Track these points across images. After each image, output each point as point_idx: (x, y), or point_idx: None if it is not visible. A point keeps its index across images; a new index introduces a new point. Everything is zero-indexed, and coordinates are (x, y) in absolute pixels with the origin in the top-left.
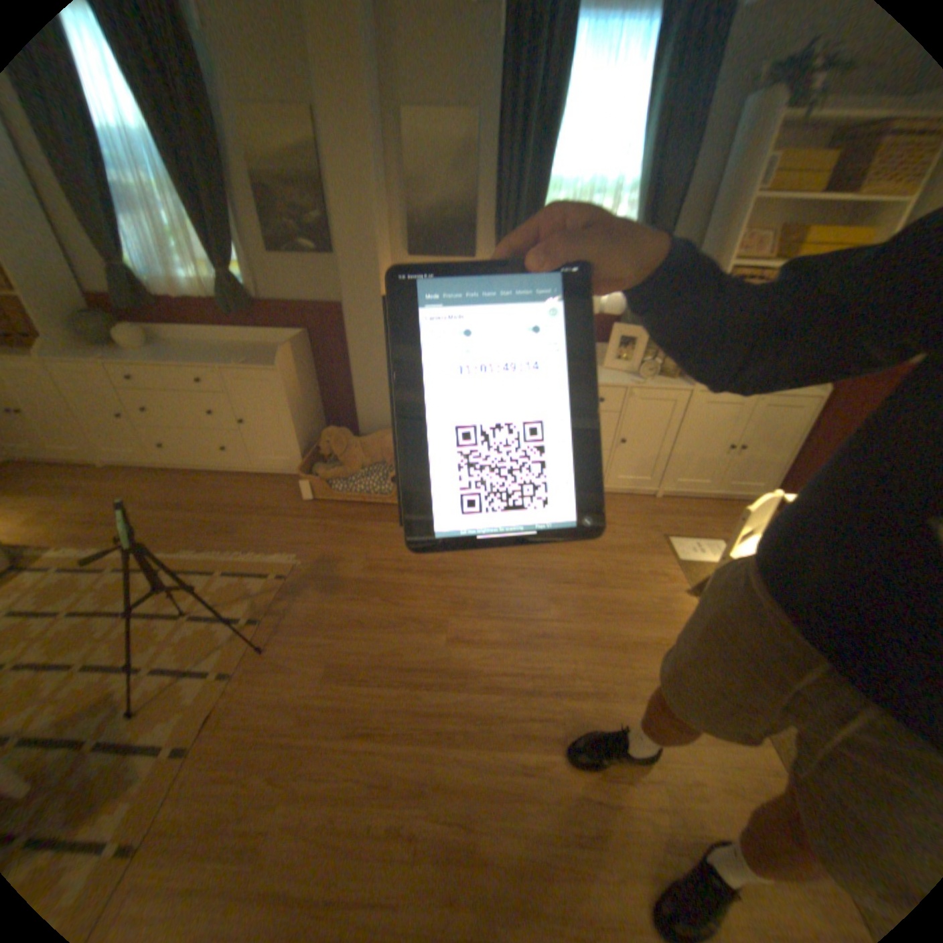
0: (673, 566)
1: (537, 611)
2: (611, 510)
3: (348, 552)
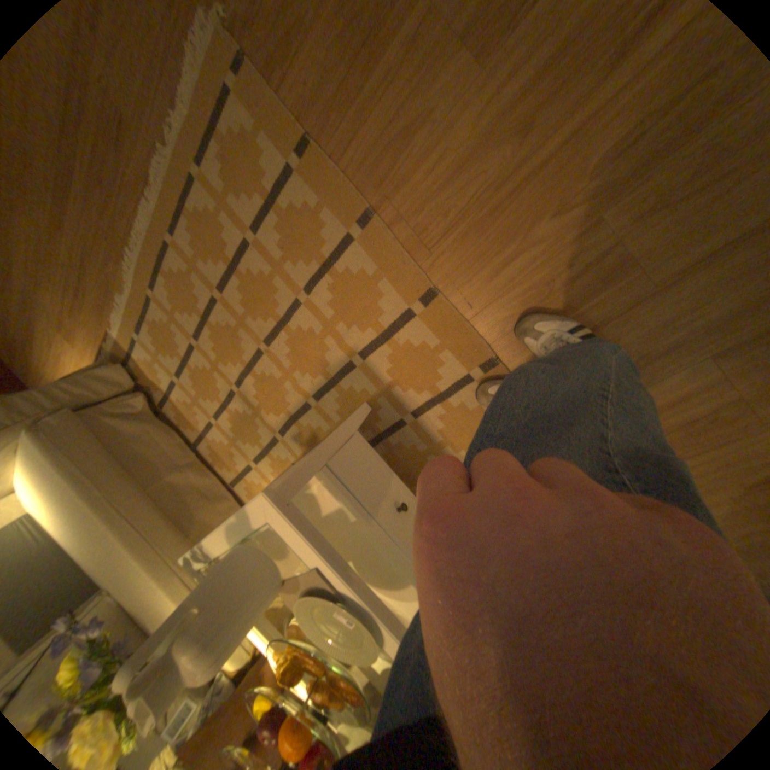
0: None
1: None
2: None
3: None
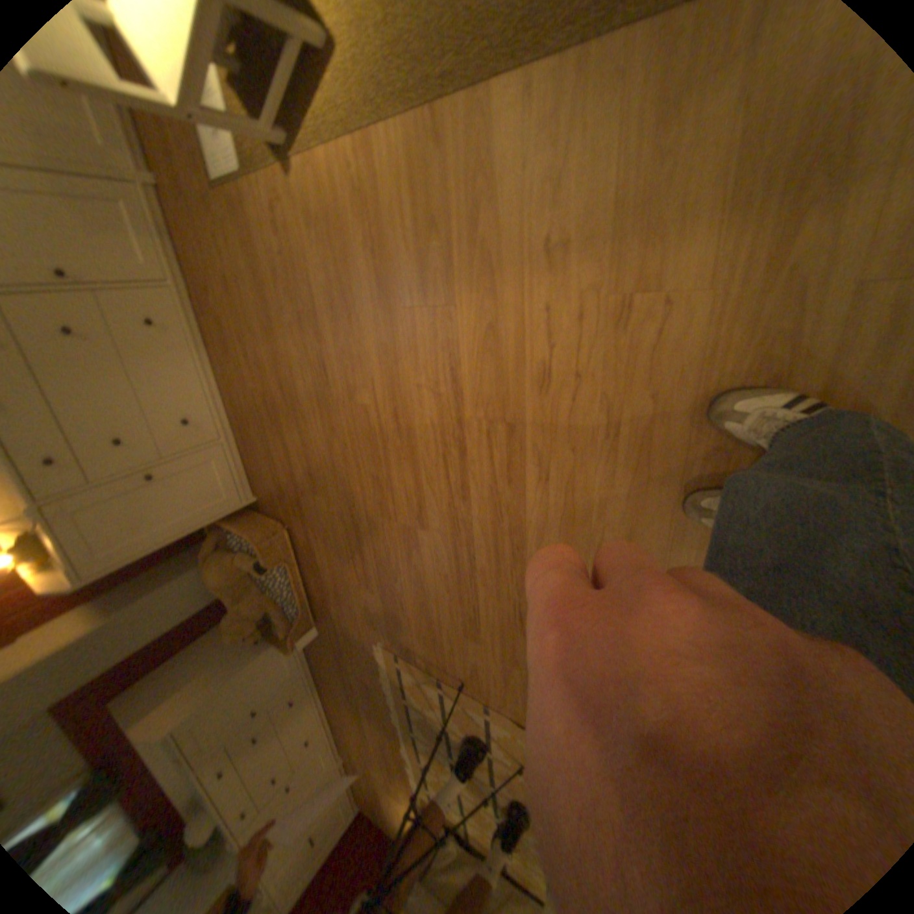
0: (245, 182)
1: (362, 418)
2: (197, 271)
3: (350, 601)
